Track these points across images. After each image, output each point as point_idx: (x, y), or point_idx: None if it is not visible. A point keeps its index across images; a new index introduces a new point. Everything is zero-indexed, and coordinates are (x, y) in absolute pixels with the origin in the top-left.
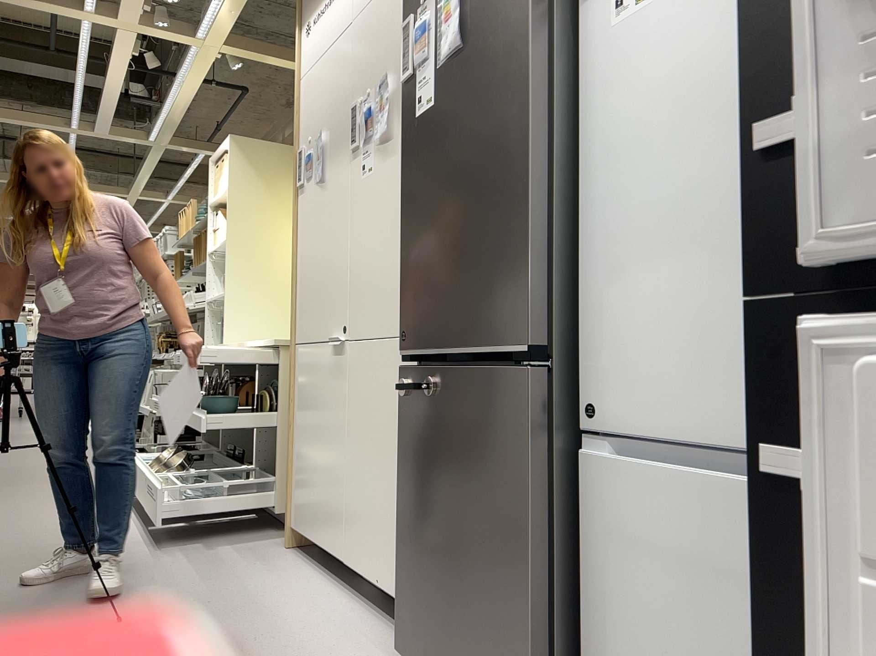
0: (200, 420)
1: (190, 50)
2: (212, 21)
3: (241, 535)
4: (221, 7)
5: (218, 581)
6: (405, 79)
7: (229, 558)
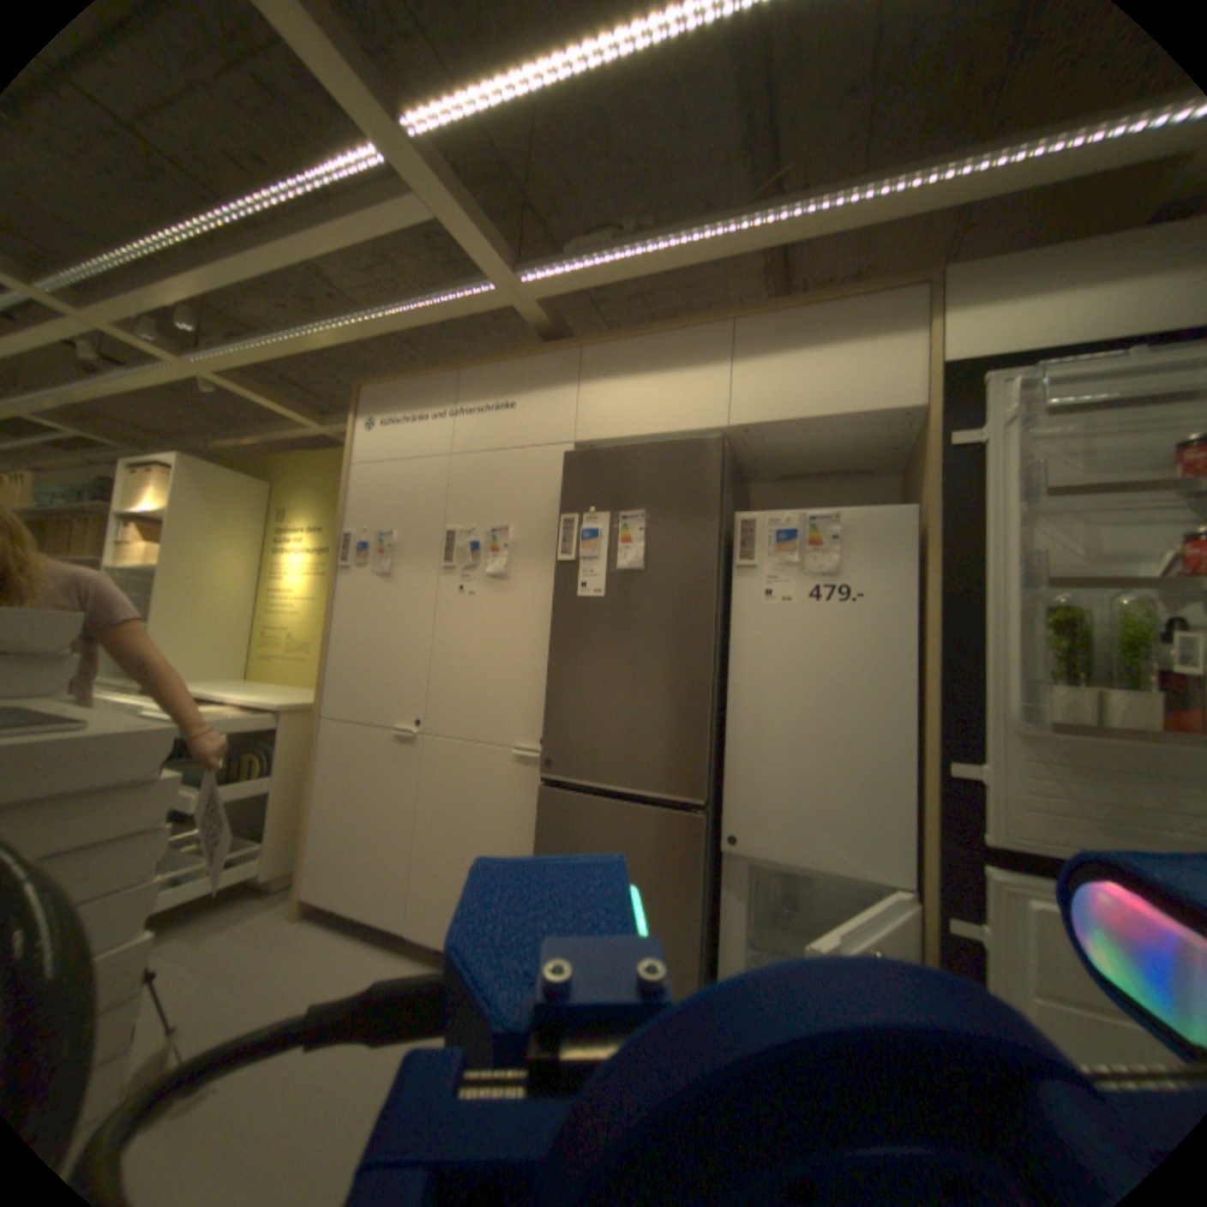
0: (185, 801)
1: (157, 363)
2: (215, 354)
3: (217, 917)
4: (238, 349)
5: (255, 988)
6: (562, 560)
7: (236, 953)
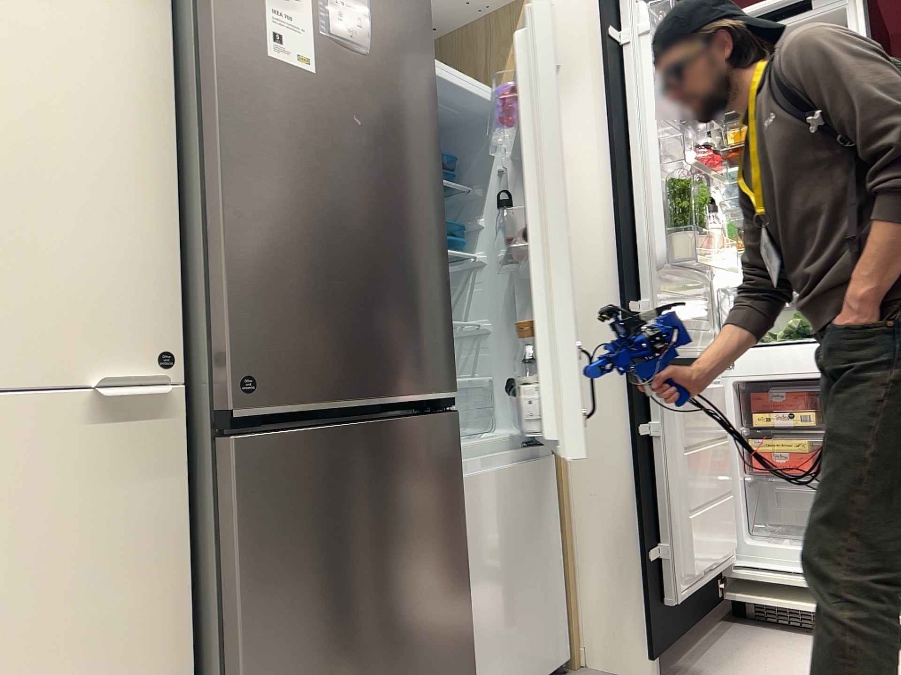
0: None
1: None
2: None
3: None
4: None
5: None
6: None
7: None
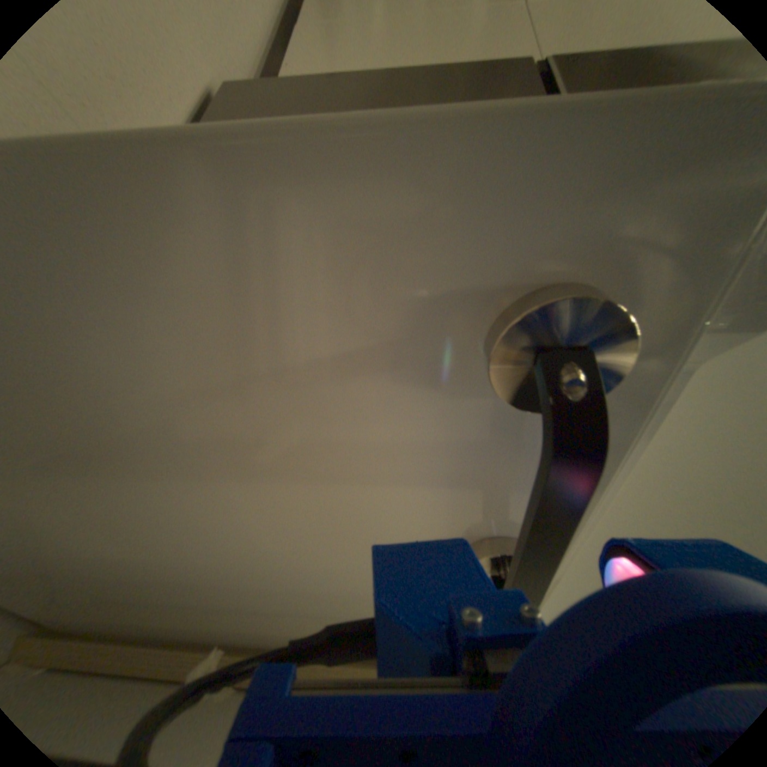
0: None
1: None
2: None
3: None
4: None
5: None
6: None
7: None
